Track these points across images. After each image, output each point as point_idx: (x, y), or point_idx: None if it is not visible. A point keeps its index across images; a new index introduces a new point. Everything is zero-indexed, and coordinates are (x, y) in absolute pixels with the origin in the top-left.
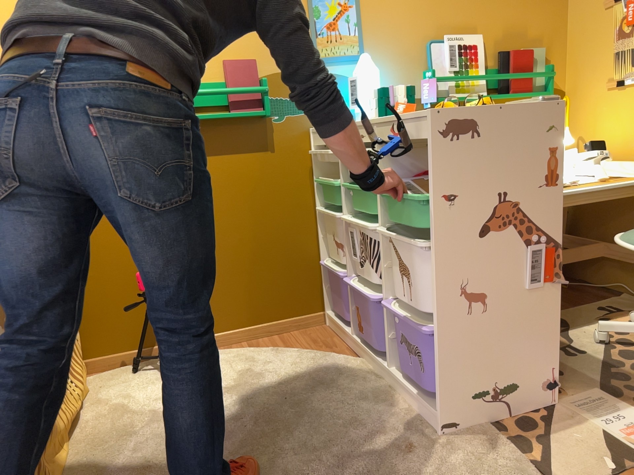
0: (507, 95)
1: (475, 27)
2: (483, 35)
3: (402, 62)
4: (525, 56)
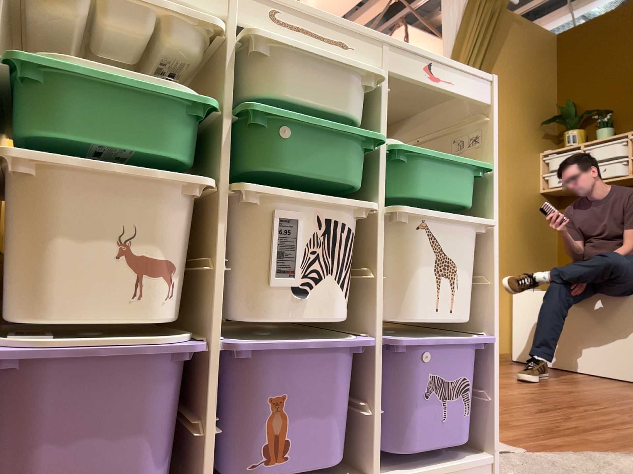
0: None
1: None
2: None
3: None
4: None
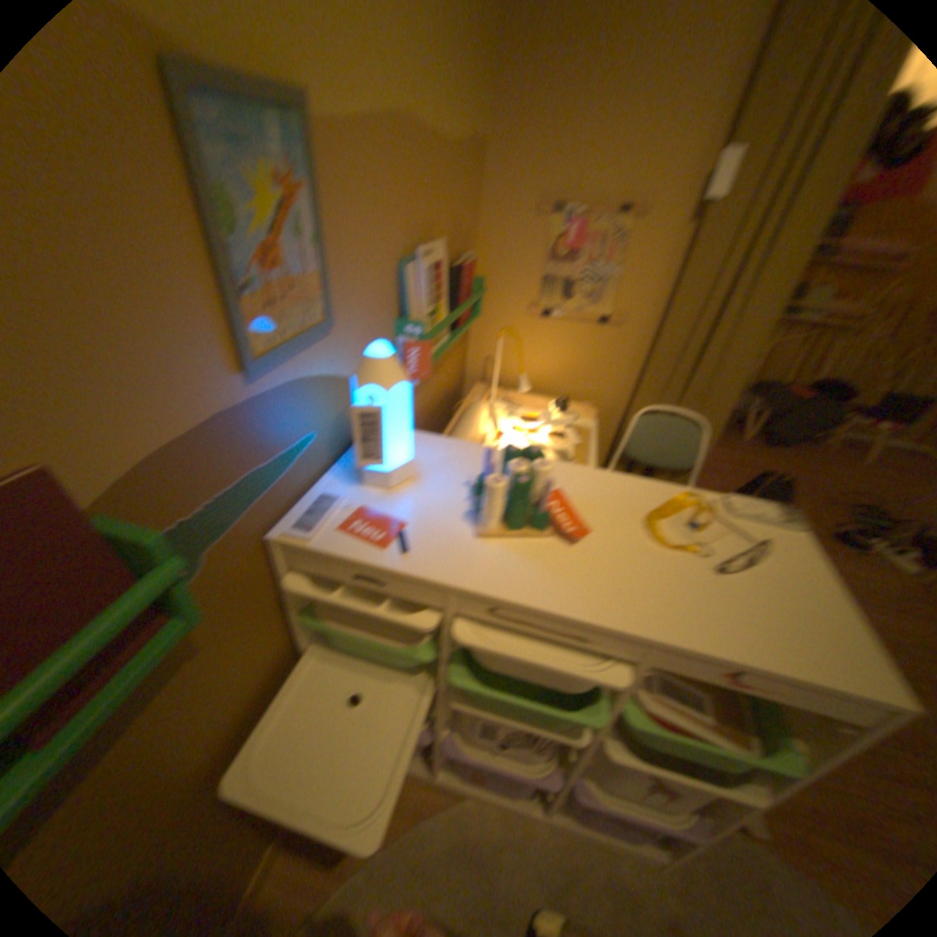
0: (460, 325)
1: (439, 220)
2: (443, 234)
3: (380, 307)
4: (475, 268)
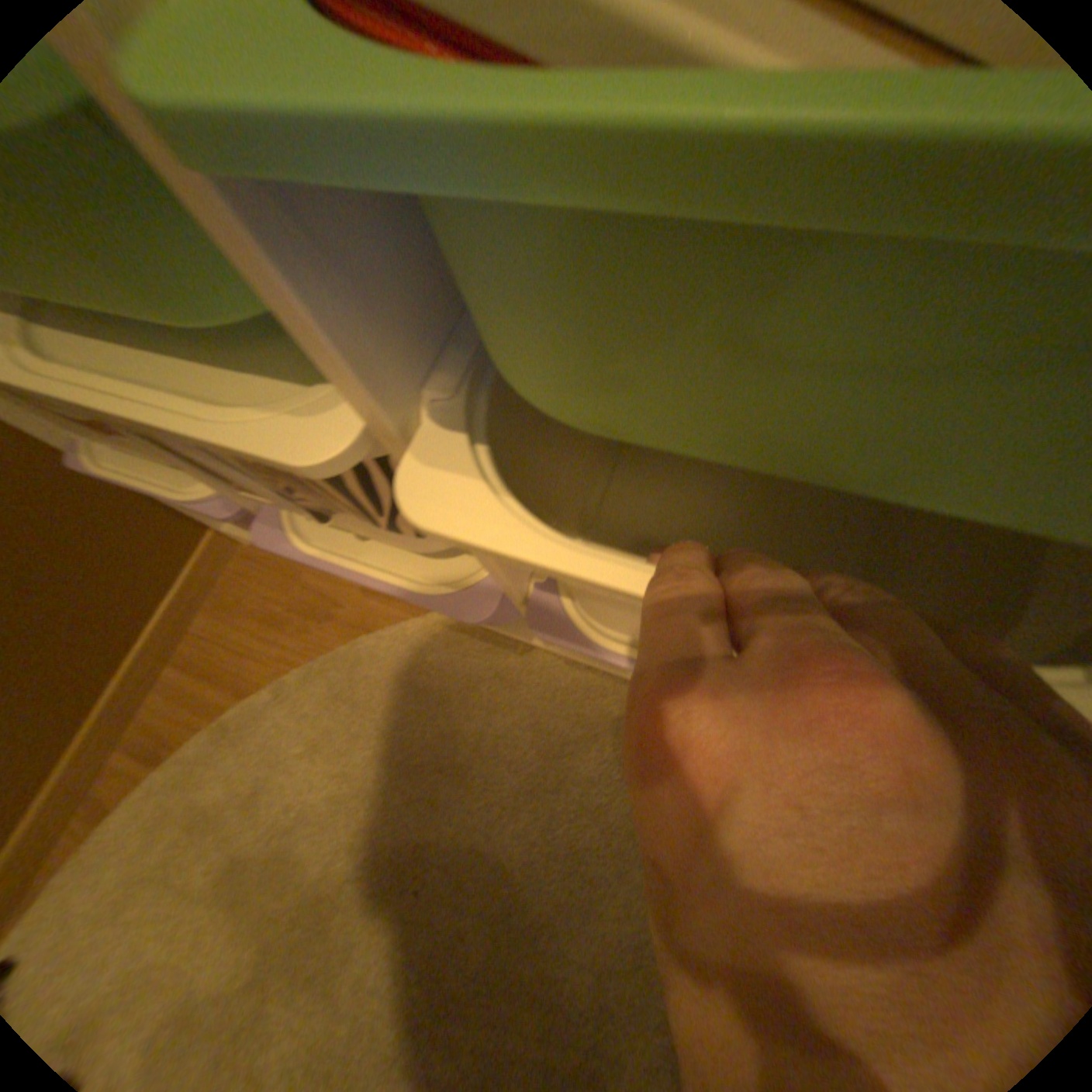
0: None
1: None
2: None
3: None
4: None
